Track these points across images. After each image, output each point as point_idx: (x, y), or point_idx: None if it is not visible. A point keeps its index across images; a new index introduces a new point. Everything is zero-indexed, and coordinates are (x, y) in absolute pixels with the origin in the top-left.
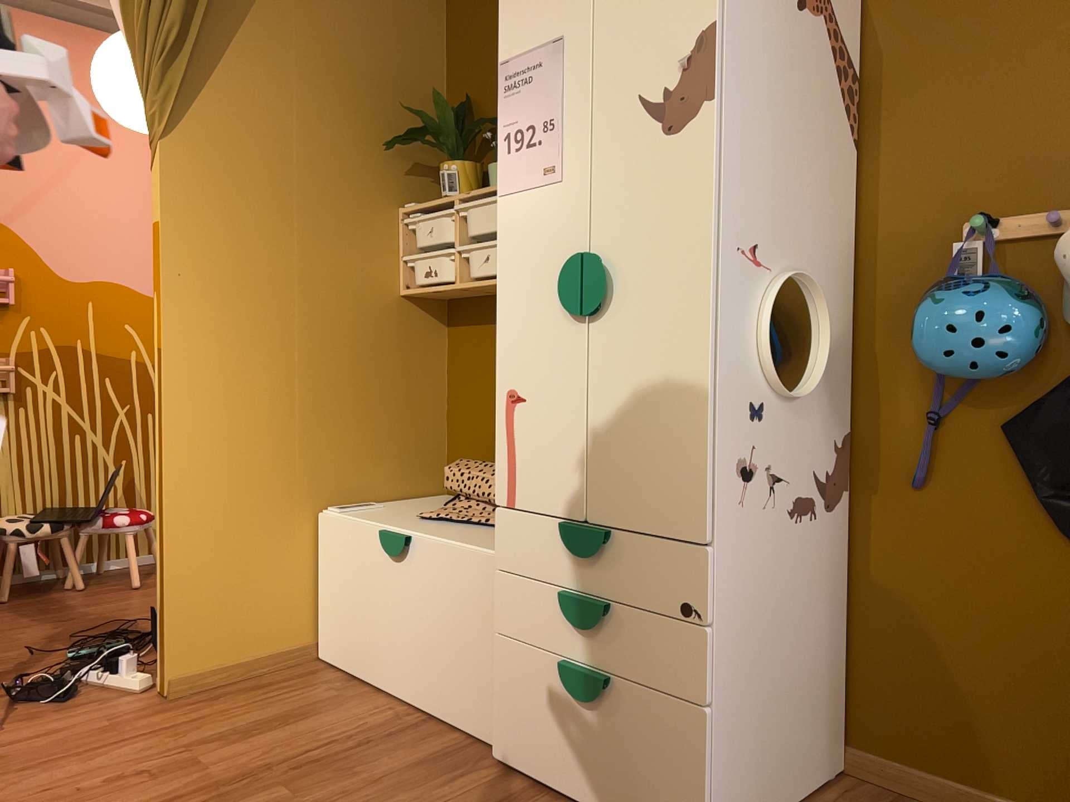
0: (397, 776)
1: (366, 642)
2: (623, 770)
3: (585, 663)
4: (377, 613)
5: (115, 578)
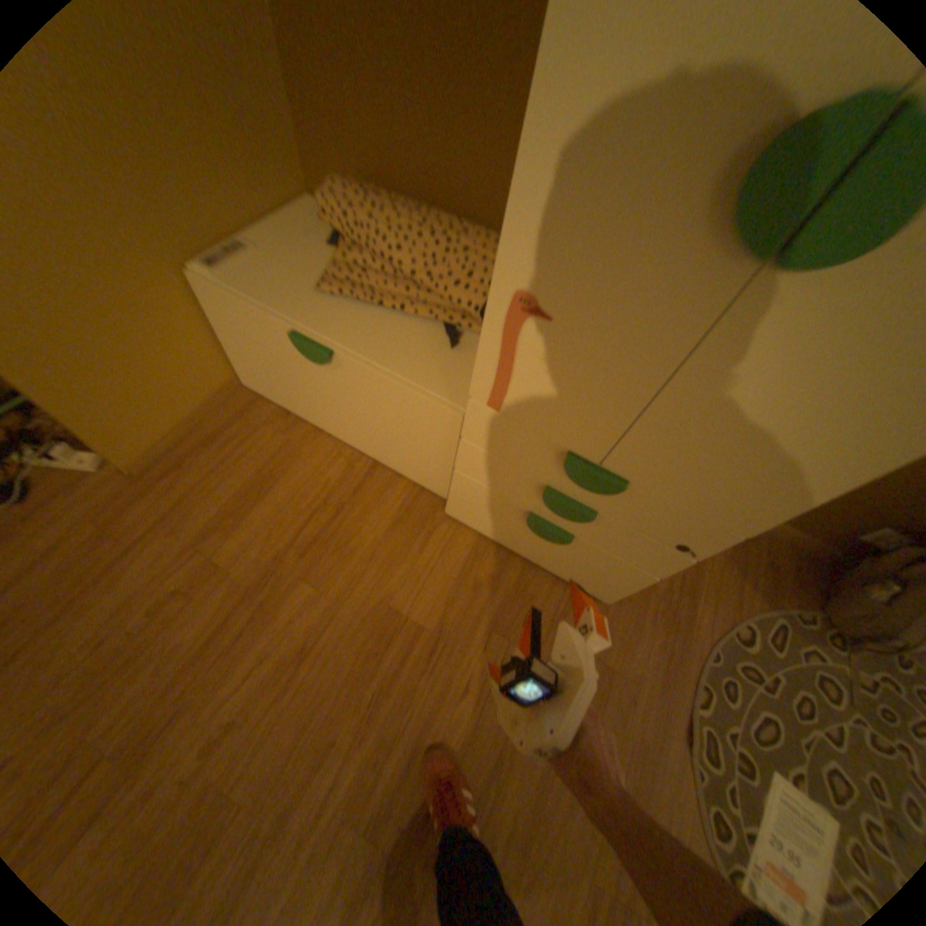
0: (384, 545)
1: (296, 399)
2: (565, 563)
3: (552, 523)
4: (305, 388)
5: None
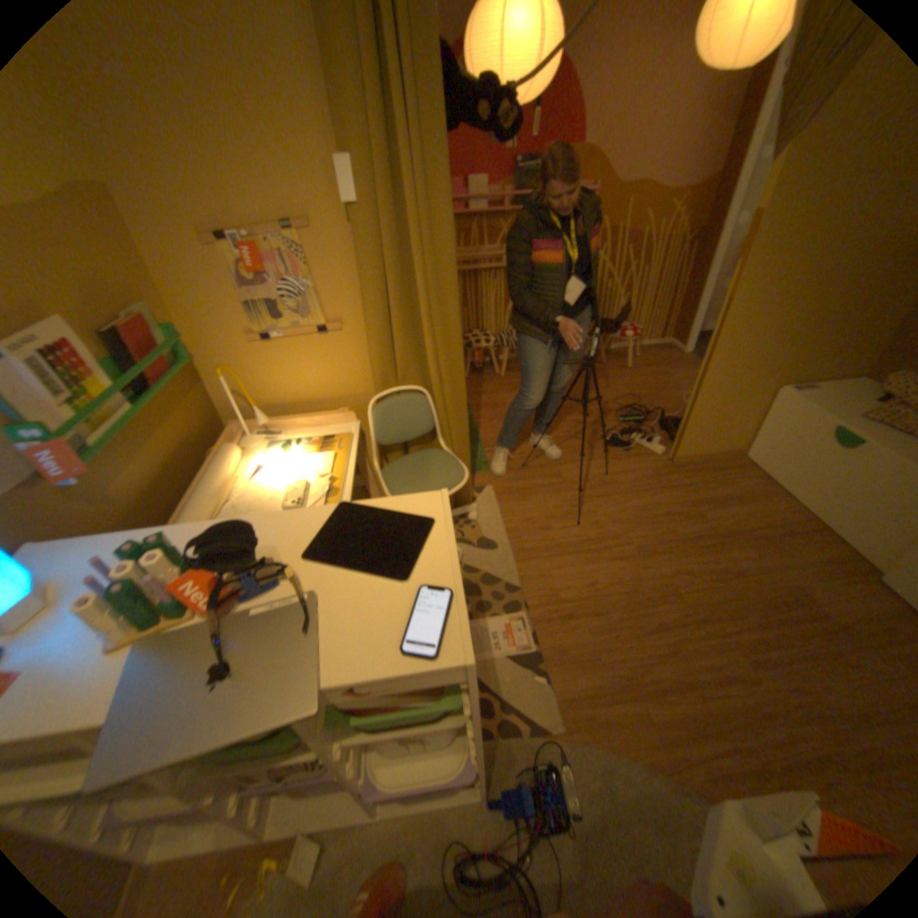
0: (817, 566)
1: (791, 469)
2: None
3: None
4: (810, 462)
5: (615, 357)
